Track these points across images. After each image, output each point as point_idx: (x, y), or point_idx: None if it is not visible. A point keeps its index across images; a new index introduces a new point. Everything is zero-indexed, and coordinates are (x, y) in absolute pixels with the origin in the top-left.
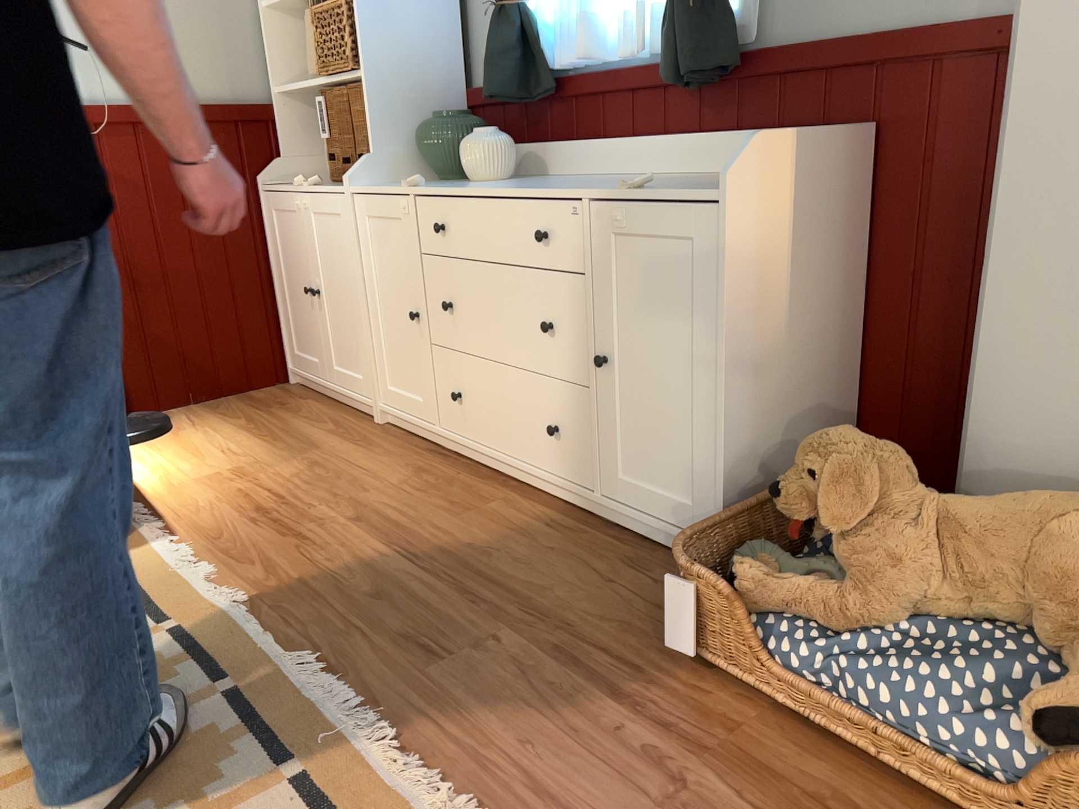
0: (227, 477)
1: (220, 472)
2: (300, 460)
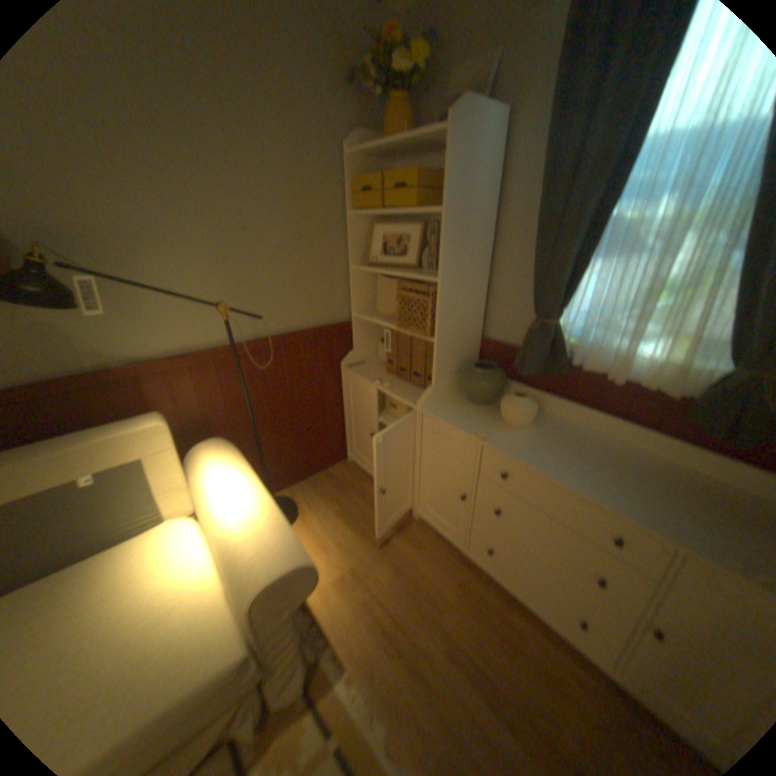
0: (349, 583)
1: (342, 576)
2: (386, 564)
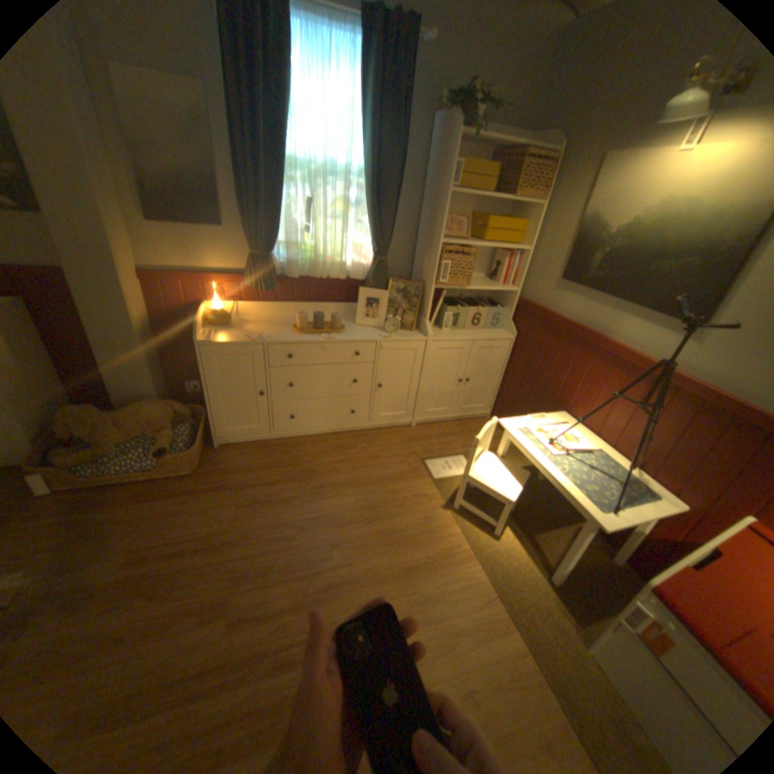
0: None
1: None
2: None
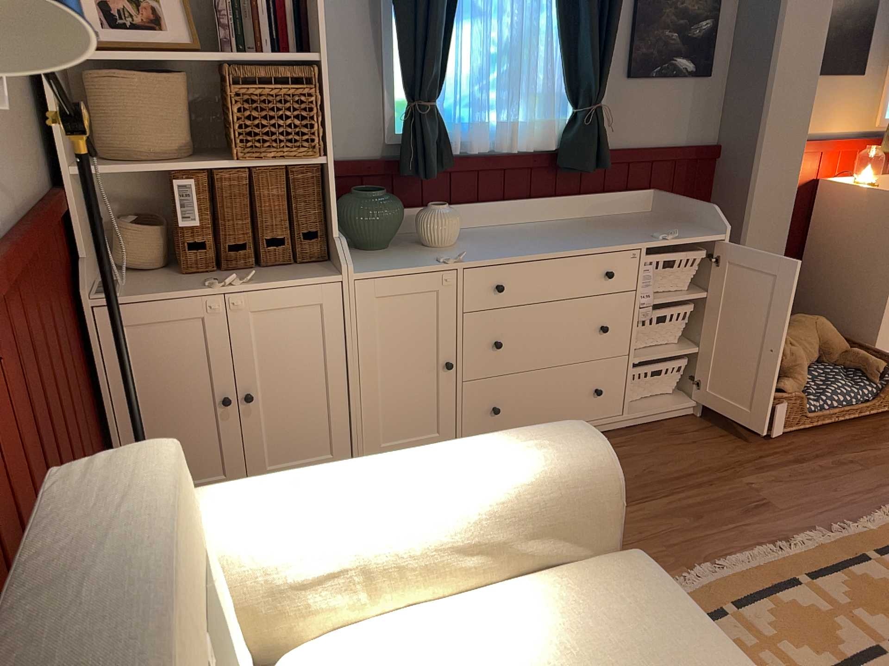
0: None
1: None
2: None
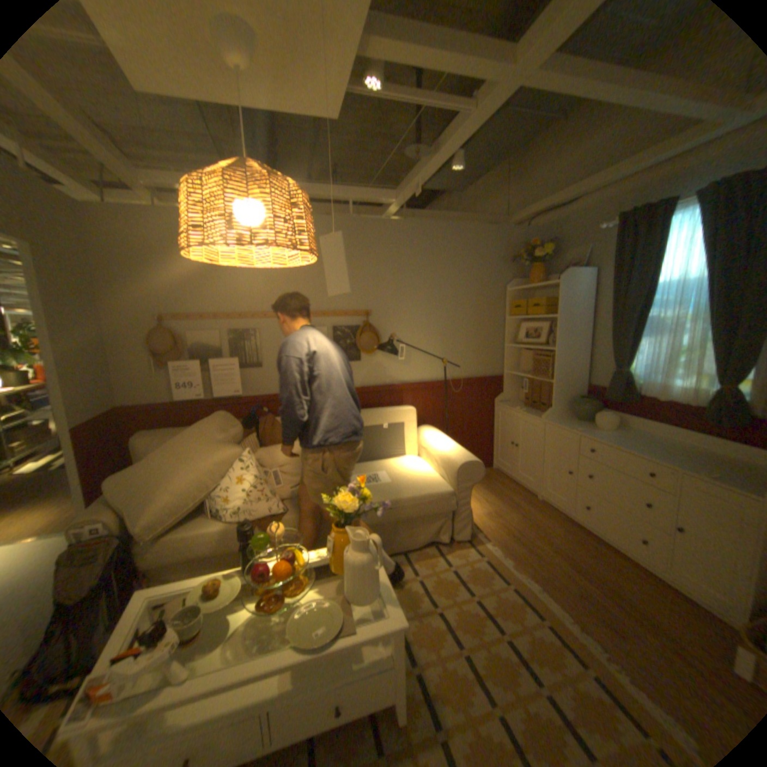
0: (493, 515)
1: (489, 512)
2: (517, 513)
